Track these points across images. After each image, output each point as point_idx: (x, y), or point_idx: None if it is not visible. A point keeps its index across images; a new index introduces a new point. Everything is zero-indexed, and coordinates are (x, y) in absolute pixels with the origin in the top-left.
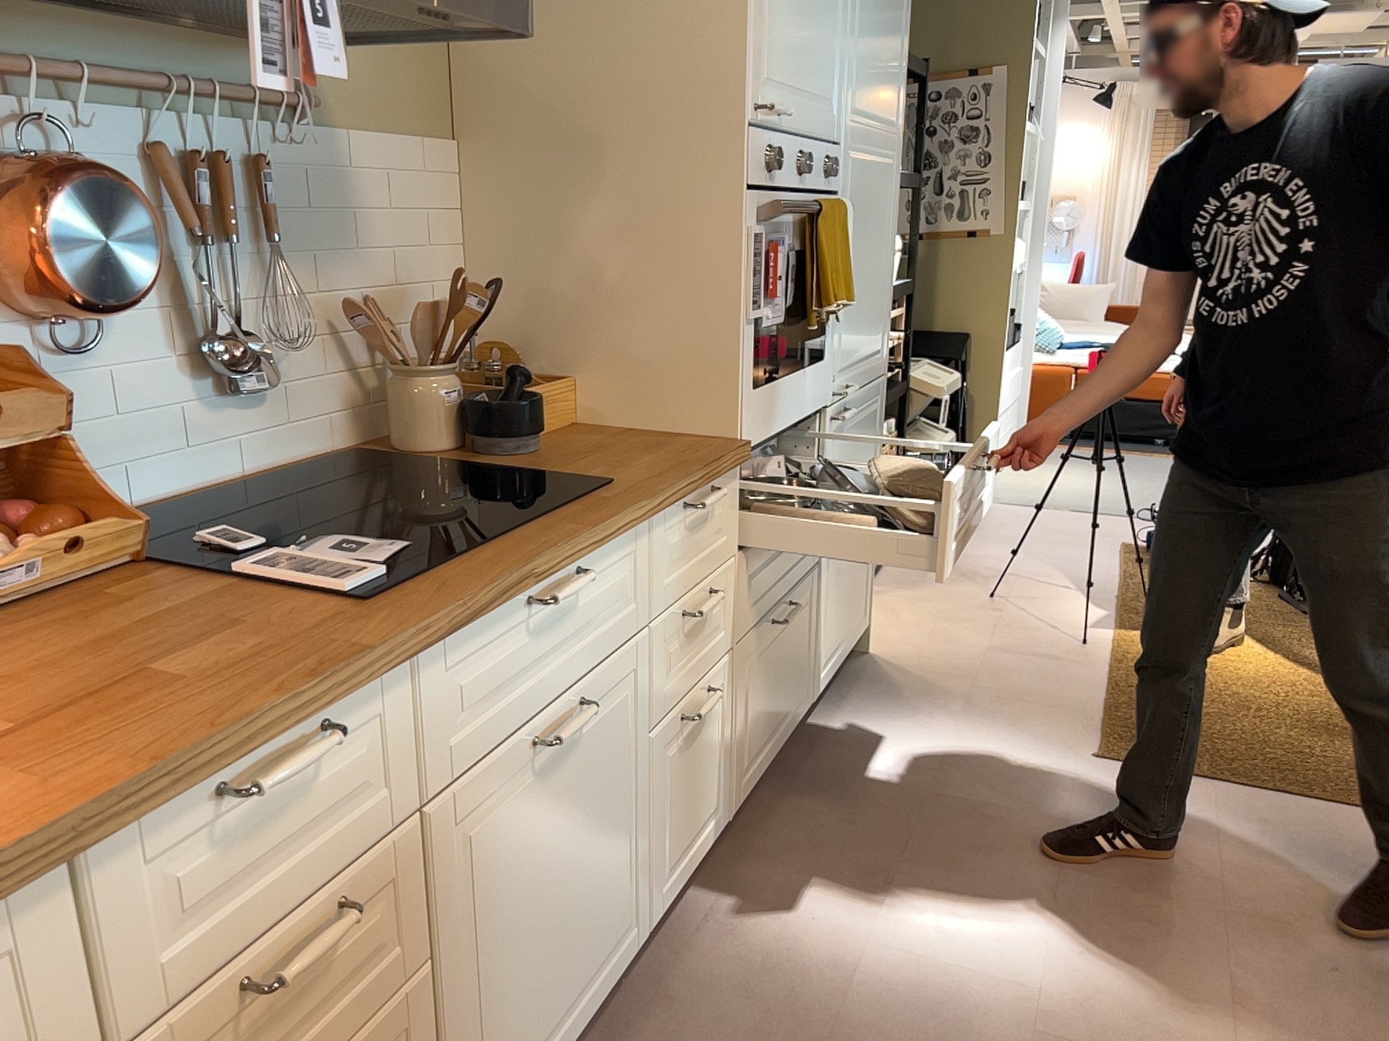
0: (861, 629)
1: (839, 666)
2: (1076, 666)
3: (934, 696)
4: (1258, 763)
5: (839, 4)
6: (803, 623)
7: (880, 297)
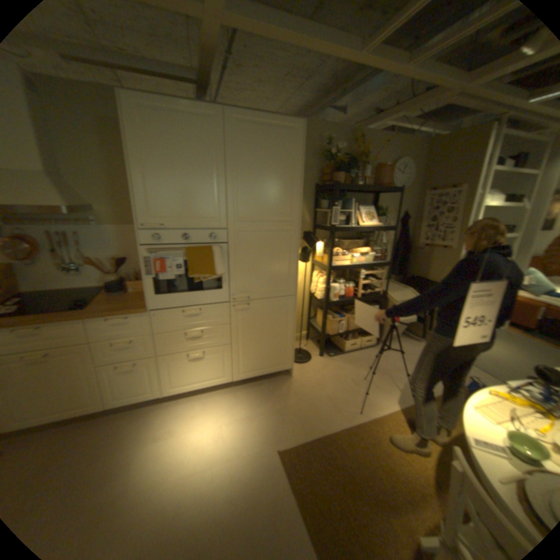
0: (280, 368)
1: (257, 376)
2: (340, 420)
3: (279, 400)
4: (320, 505)
5: (211, 188)
6: (214, 359)
7: (280, 272)
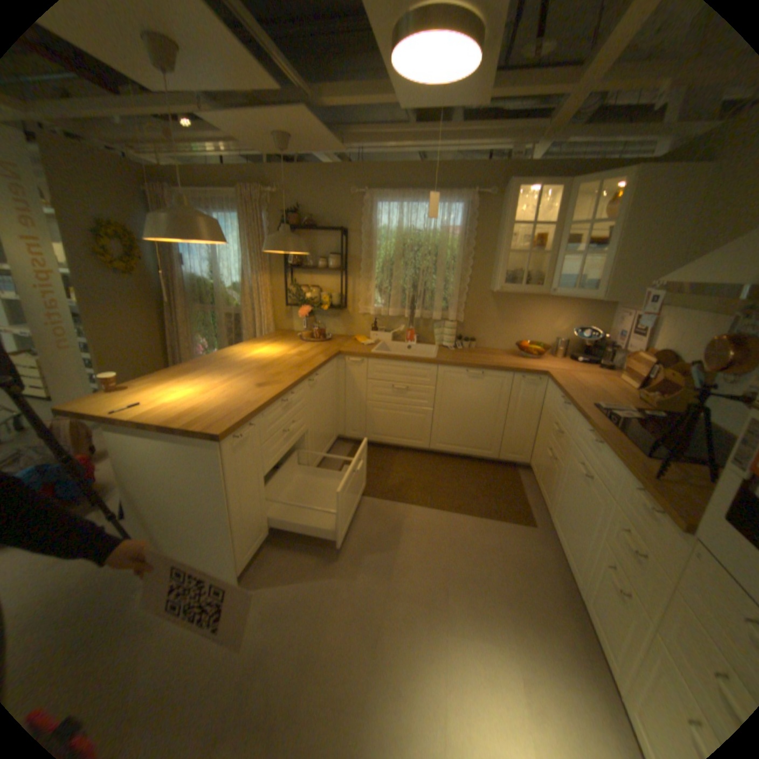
0: None
1: None
2: None
3: None
4: None
5: None
6: None
7: None
